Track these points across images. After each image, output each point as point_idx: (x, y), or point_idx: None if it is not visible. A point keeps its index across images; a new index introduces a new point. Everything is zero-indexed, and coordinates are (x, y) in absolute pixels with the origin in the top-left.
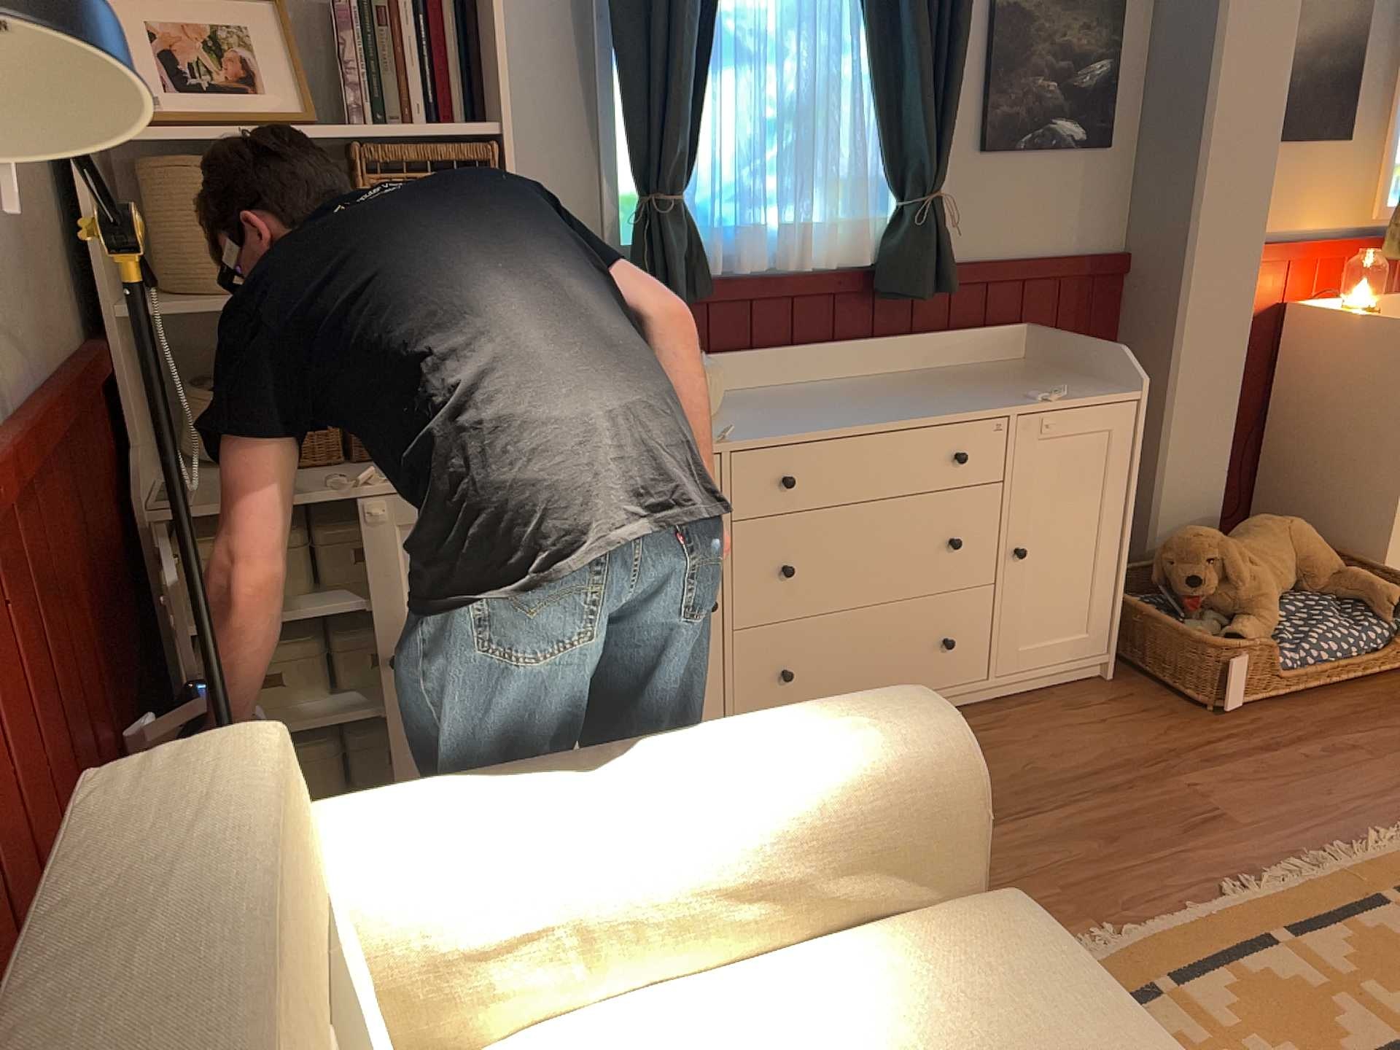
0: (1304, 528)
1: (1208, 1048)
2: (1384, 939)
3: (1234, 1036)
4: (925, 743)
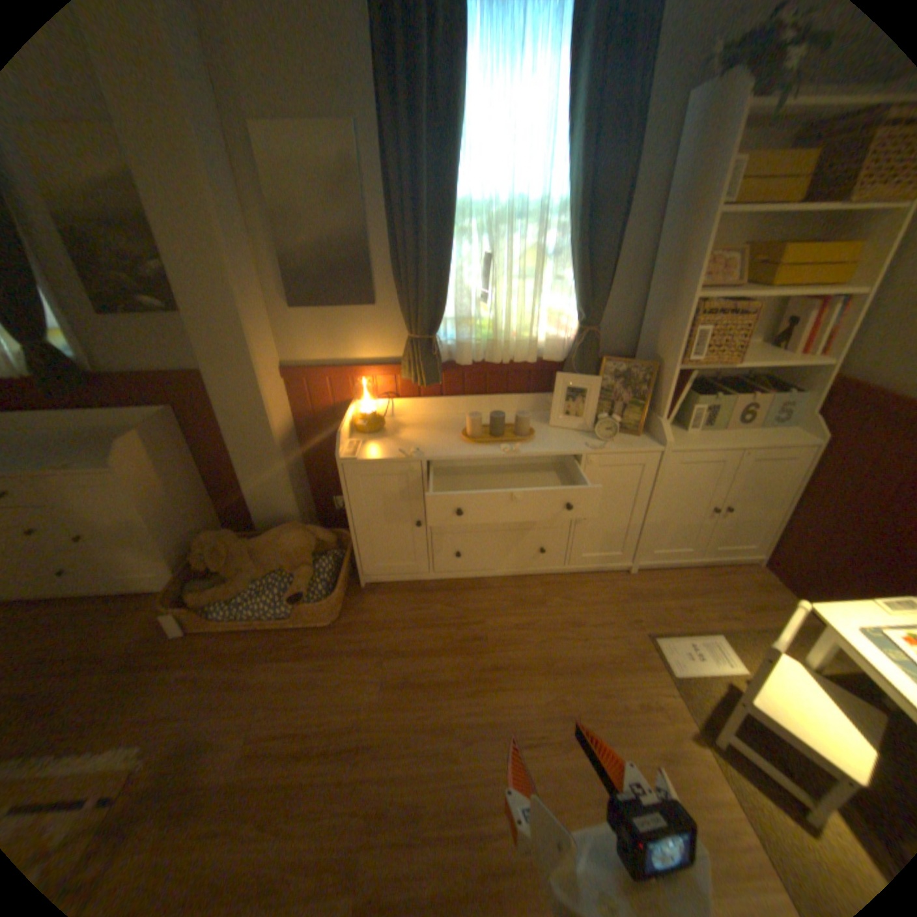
0: (290, 539)
1: None
2: None
3: None
4: None
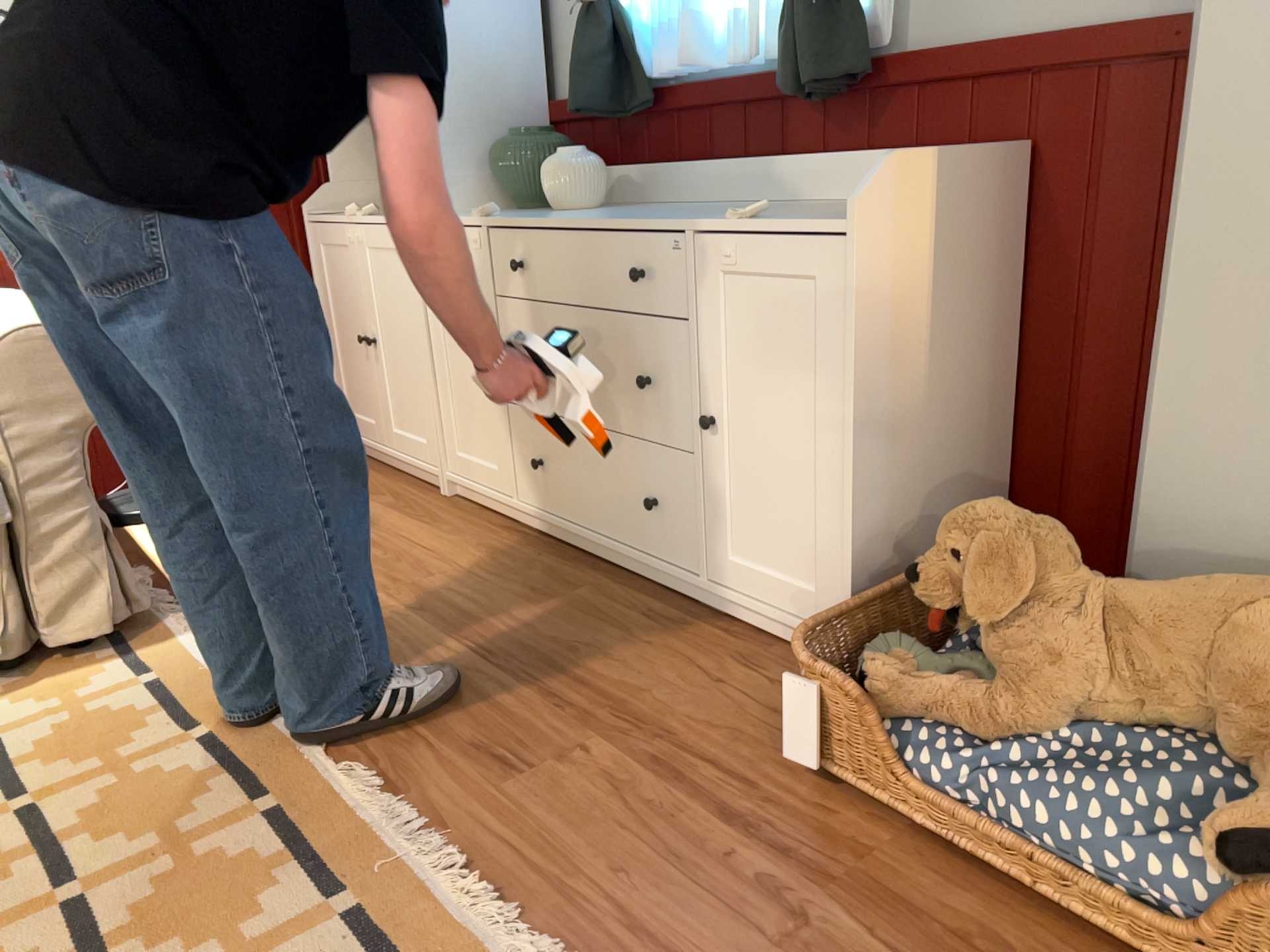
0: None
1: (115, 756)
2: (255, 882)
3: (124, 768)
4: (2, 332)
